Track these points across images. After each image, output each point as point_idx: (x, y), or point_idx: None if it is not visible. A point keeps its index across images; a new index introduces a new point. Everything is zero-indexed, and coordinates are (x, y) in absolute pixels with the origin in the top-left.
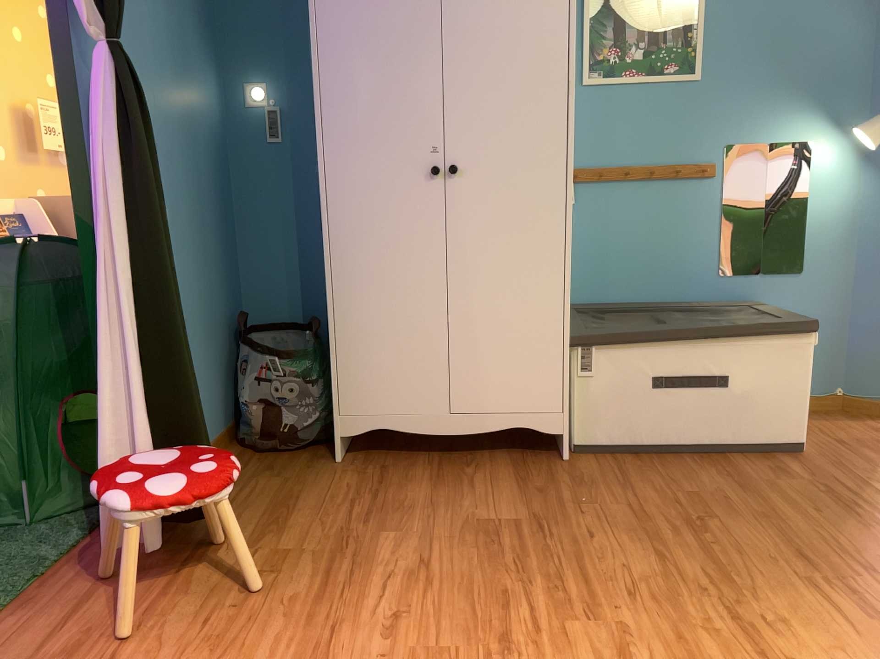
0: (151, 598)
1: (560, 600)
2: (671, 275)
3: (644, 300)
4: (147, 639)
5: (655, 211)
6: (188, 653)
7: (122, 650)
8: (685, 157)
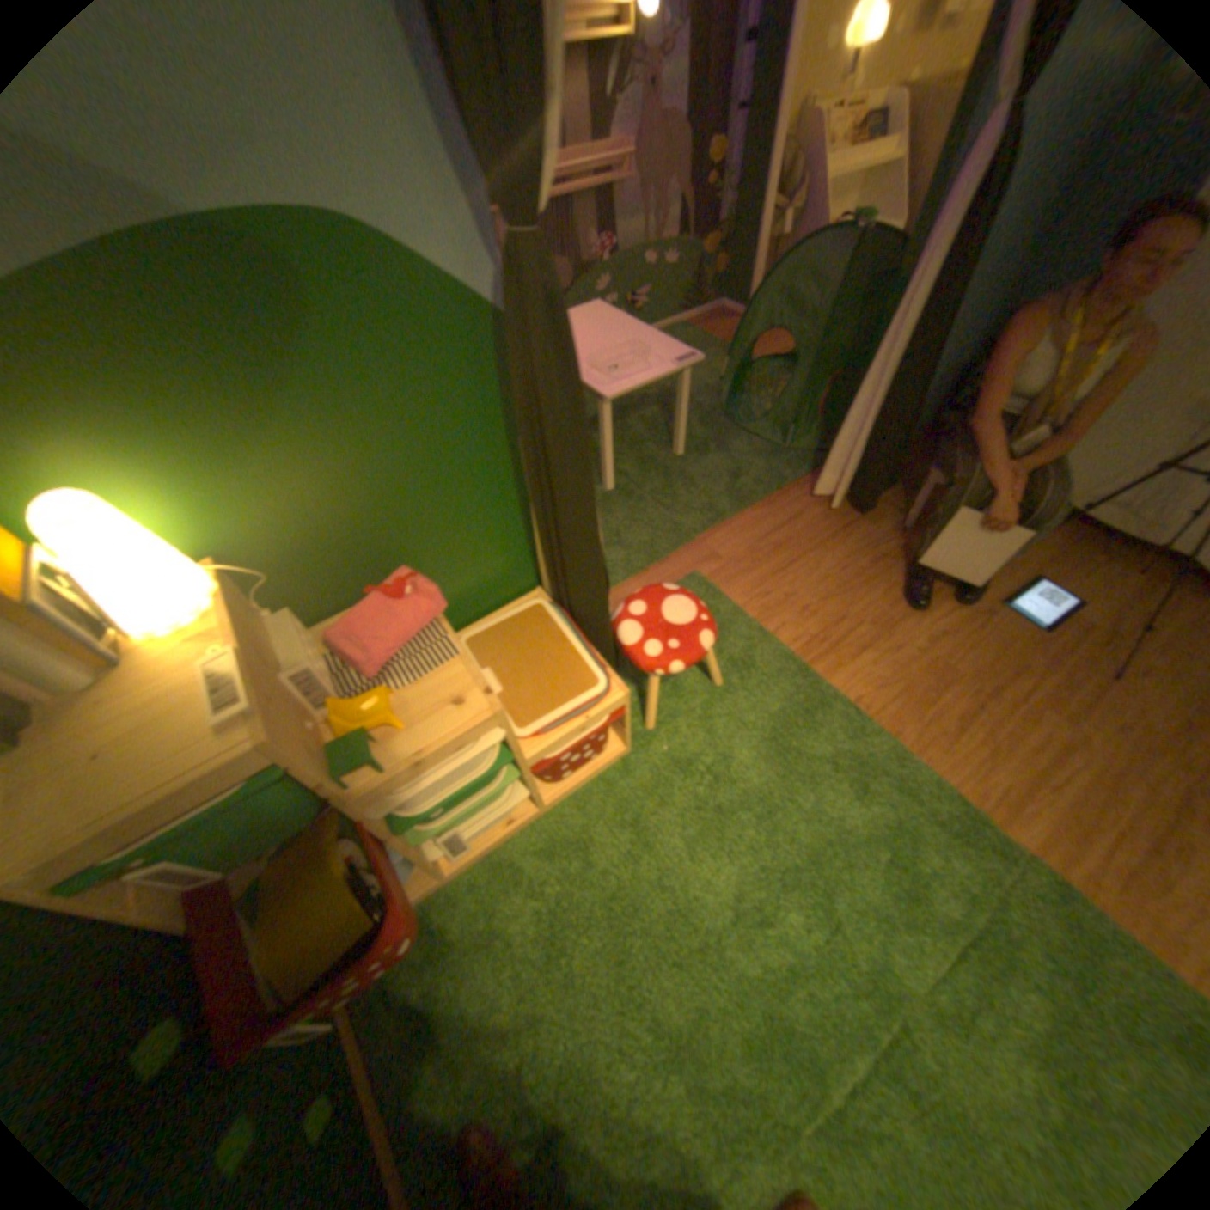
0: (825, 540)
1: (1064, 698)
2: None
3: None
4: (814, 564)
5: None
6: (829, 584)
7: (801, 563)
8: None
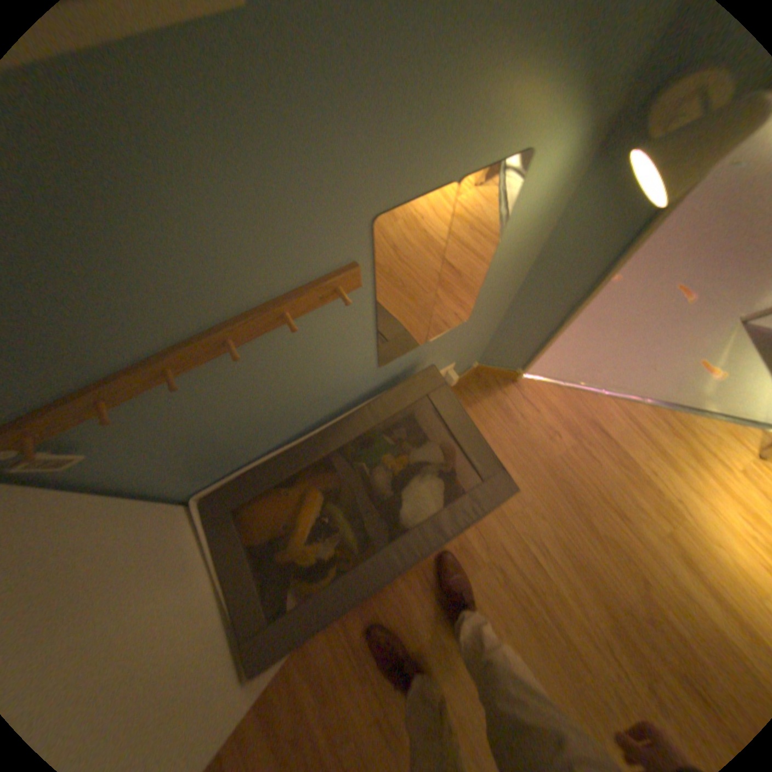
0: None
1: None
2: (318, 397)
3: (291, 428)
4: None
5: (263, 368)
6: None
7: None
8: (286, 273)
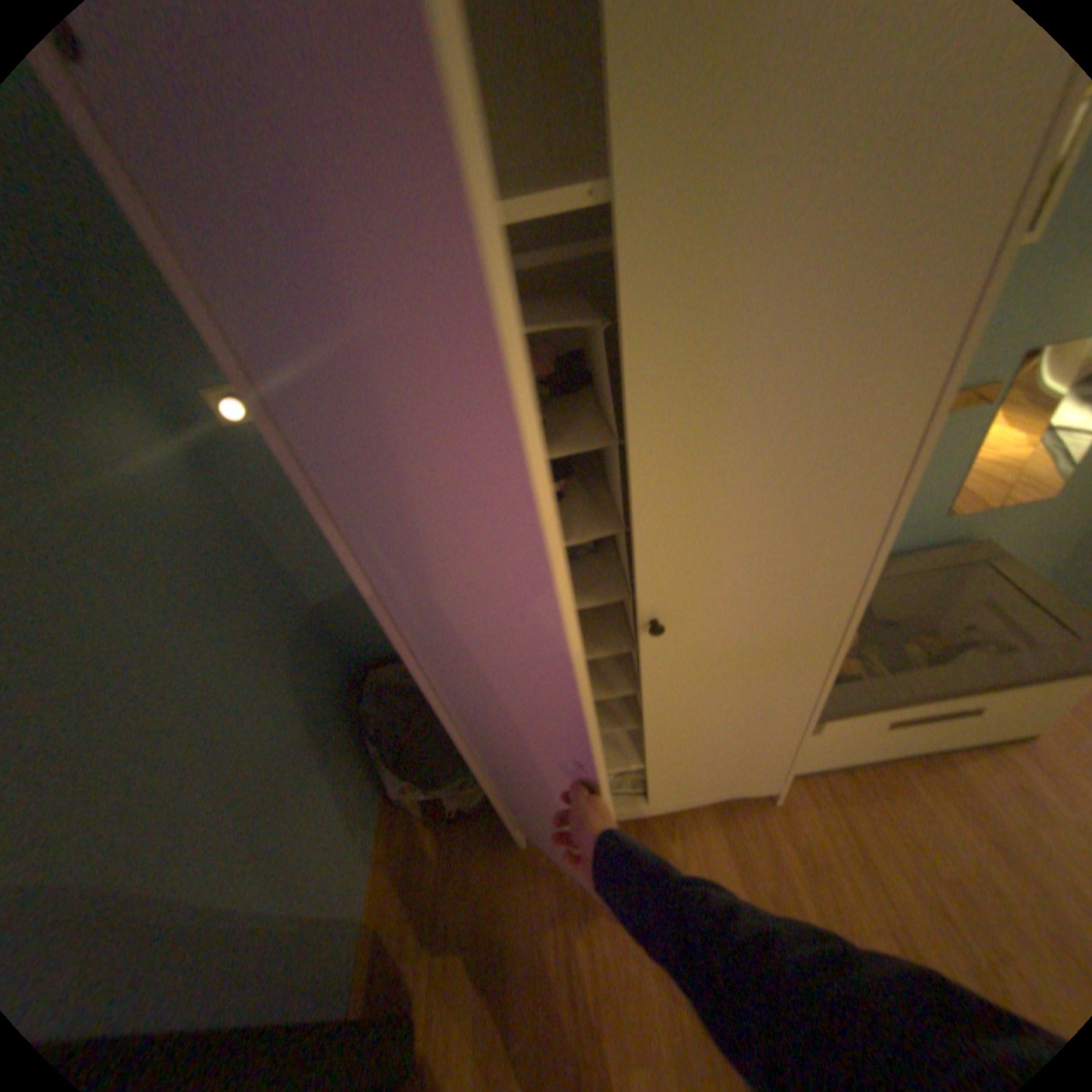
0: None
1: None
2: None
3: None
4: None
5: None
6: None
7: None
8: None
